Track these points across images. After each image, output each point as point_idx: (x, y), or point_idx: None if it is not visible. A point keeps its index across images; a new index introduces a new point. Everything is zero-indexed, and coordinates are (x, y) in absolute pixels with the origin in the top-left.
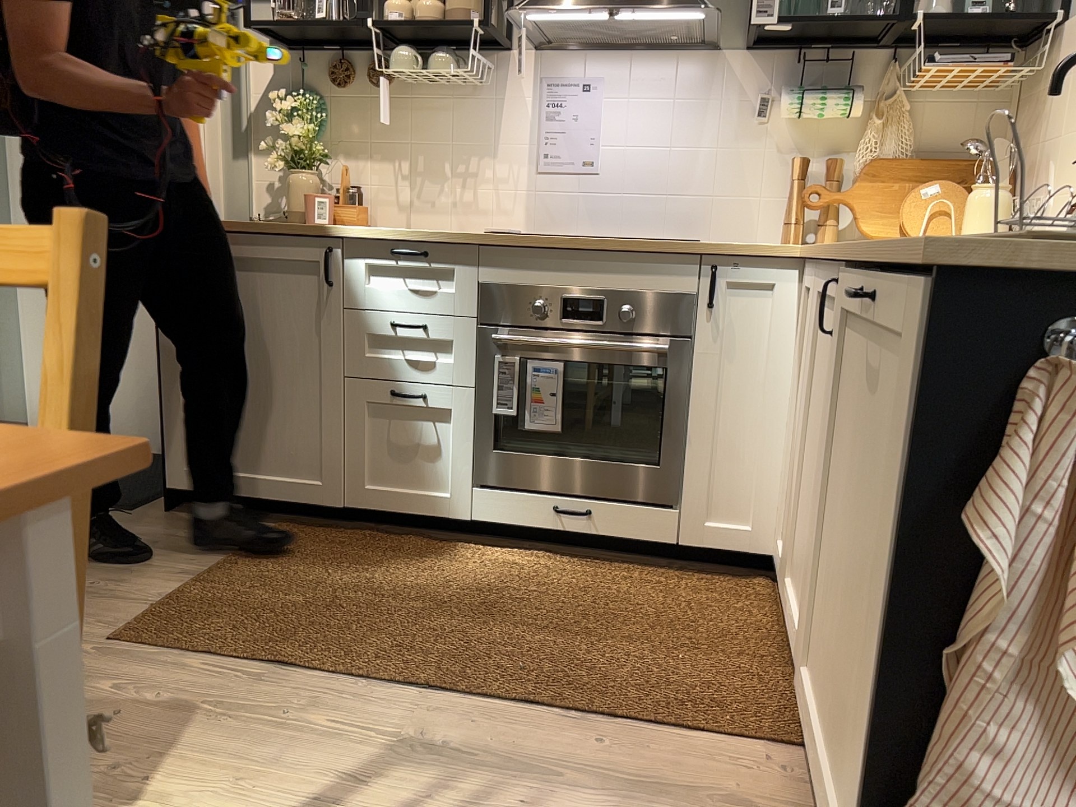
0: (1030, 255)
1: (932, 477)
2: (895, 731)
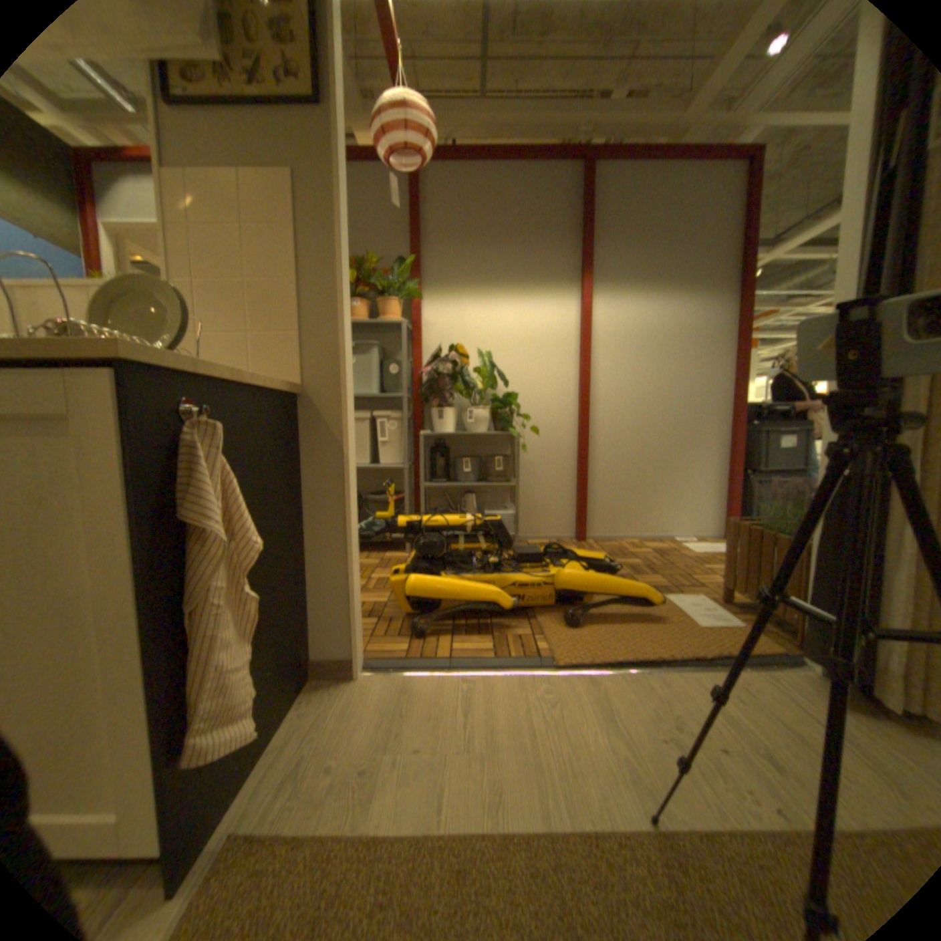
0: (150, 351)
1: (137, 500)
2: (155, 682)
